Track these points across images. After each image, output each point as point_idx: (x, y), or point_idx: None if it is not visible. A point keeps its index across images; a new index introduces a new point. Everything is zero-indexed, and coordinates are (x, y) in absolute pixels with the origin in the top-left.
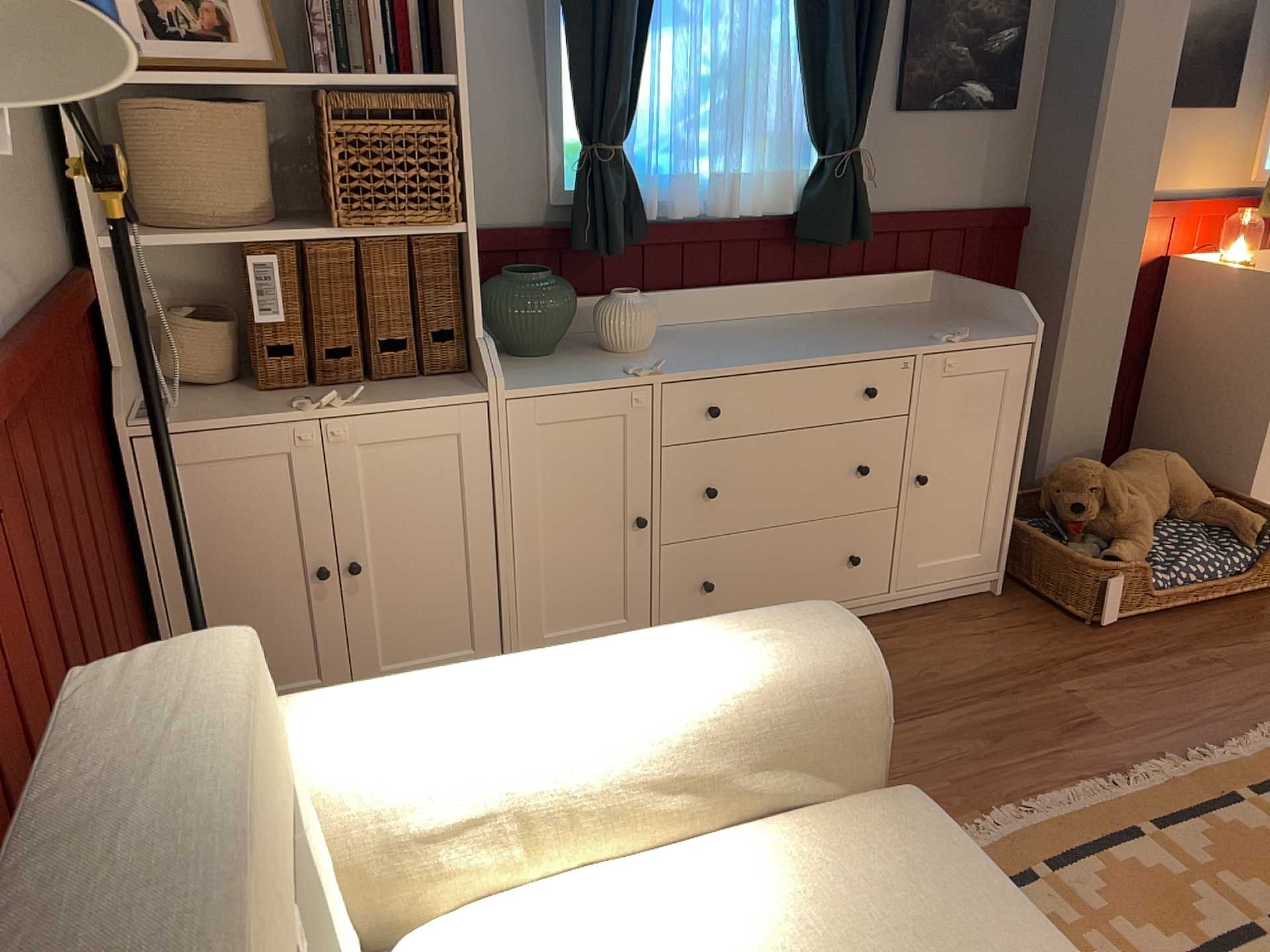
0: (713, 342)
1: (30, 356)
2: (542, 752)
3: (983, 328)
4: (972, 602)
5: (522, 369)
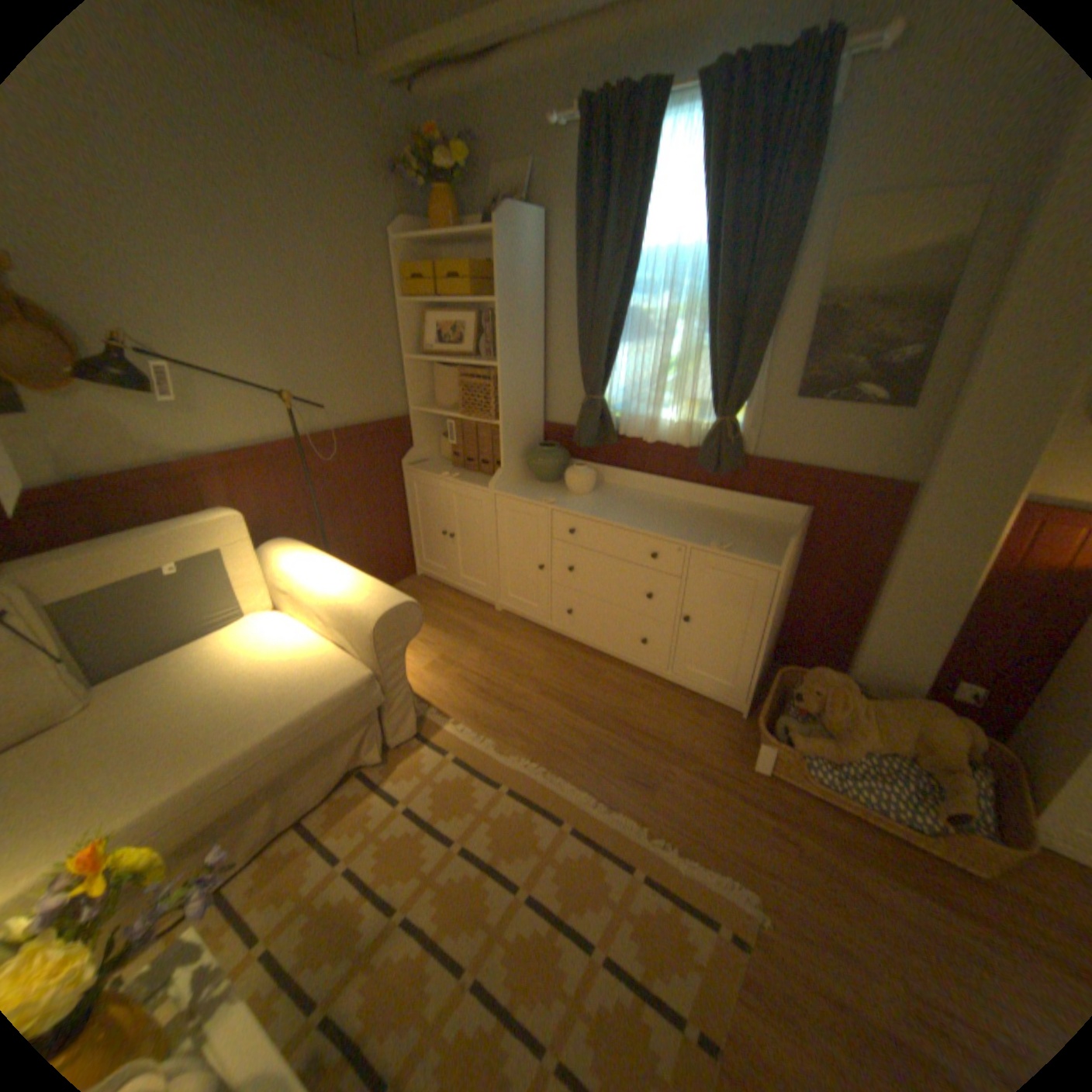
0: (614, 503)
1: (324, 439)
2: (302, 587)
3: (763, 552)
4: (721, 711)
5: (523, 486)
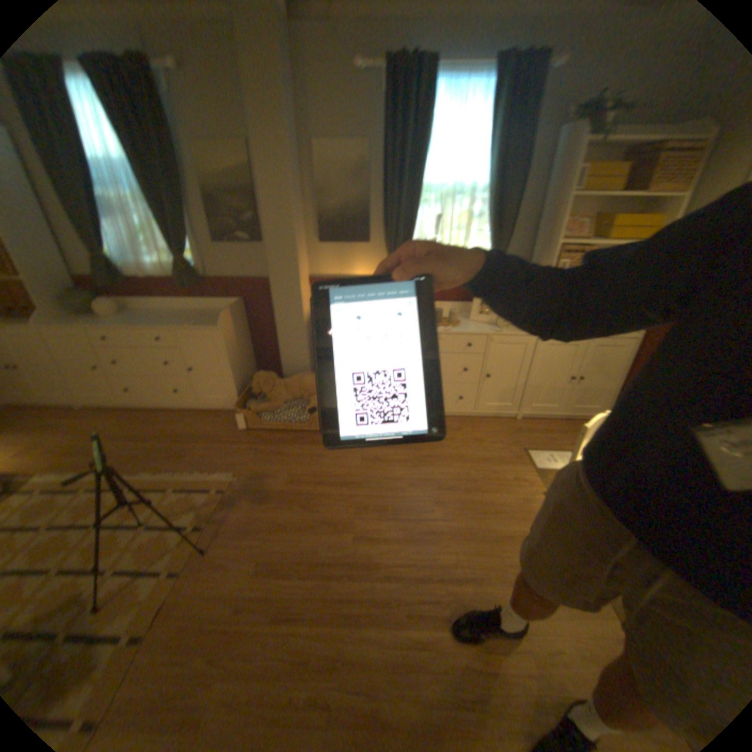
0: (132, 316)
1: None
2: None
3: (213, 322)
4: (228, 412)
5: (63, 318)
